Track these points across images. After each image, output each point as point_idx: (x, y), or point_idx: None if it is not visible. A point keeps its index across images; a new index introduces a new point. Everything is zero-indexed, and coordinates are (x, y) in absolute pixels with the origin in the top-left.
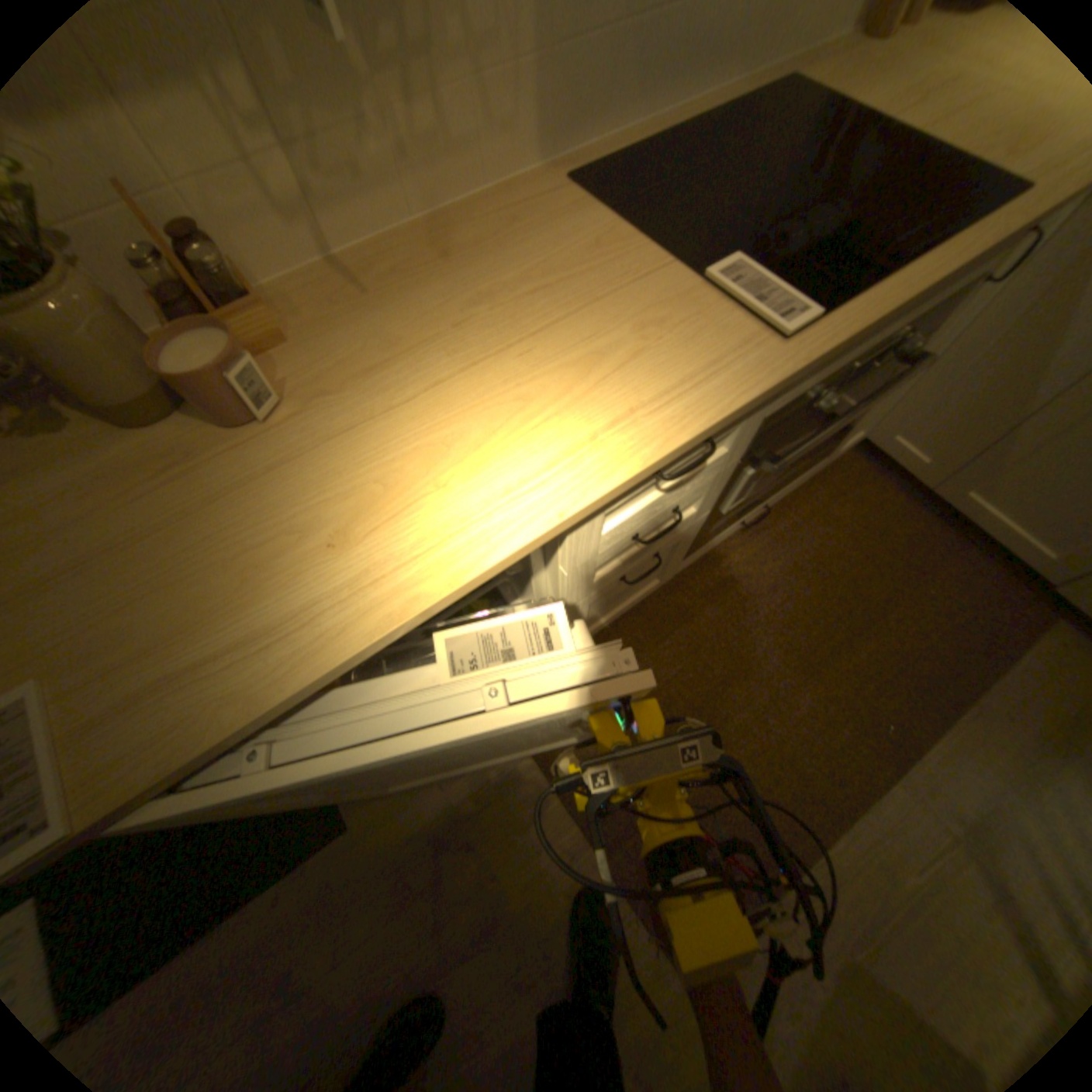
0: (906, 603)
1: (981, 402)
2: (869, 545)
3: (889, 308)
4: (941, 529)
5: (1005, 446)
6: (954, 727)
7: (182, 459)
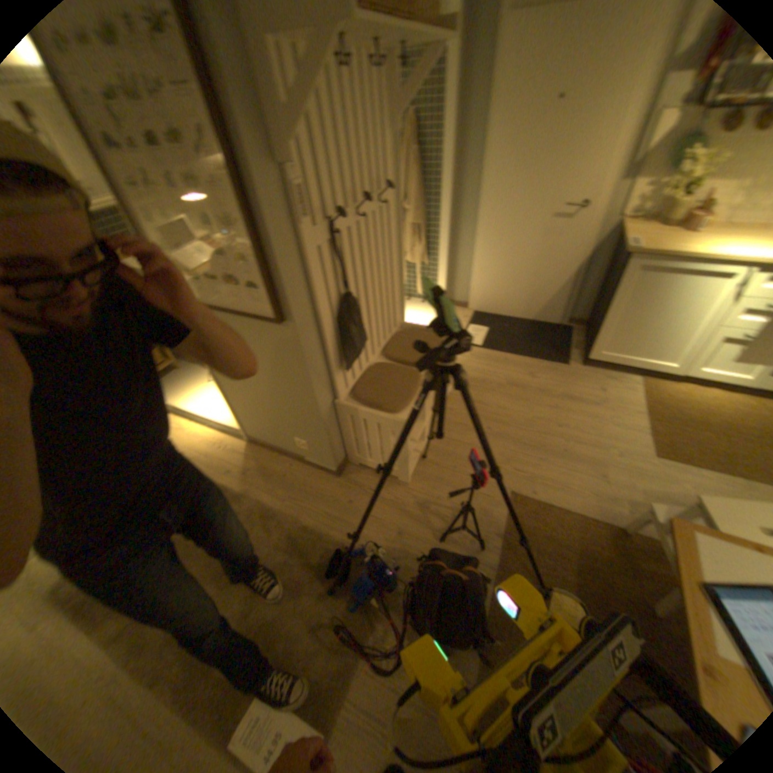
0: None
1: None
2: None
3: None
4: None
5: None
6: None
7: (675, 231)
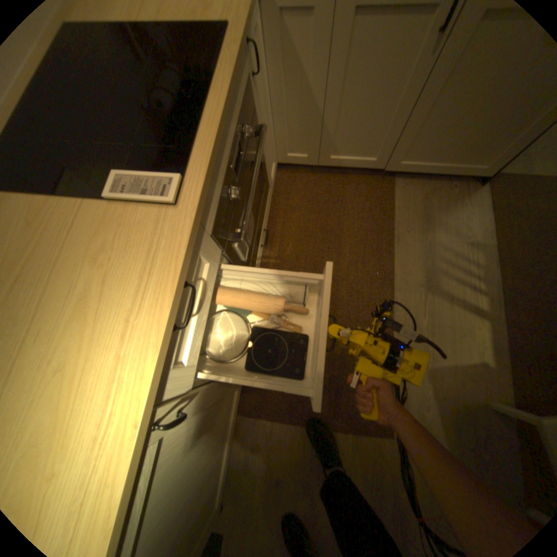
0: (344, 220)
1: (302, 121)
2: (314, 207)
3: (211, 146)
4: (333, 178)
5: (325, 132)
6: (394, 253)
7: None
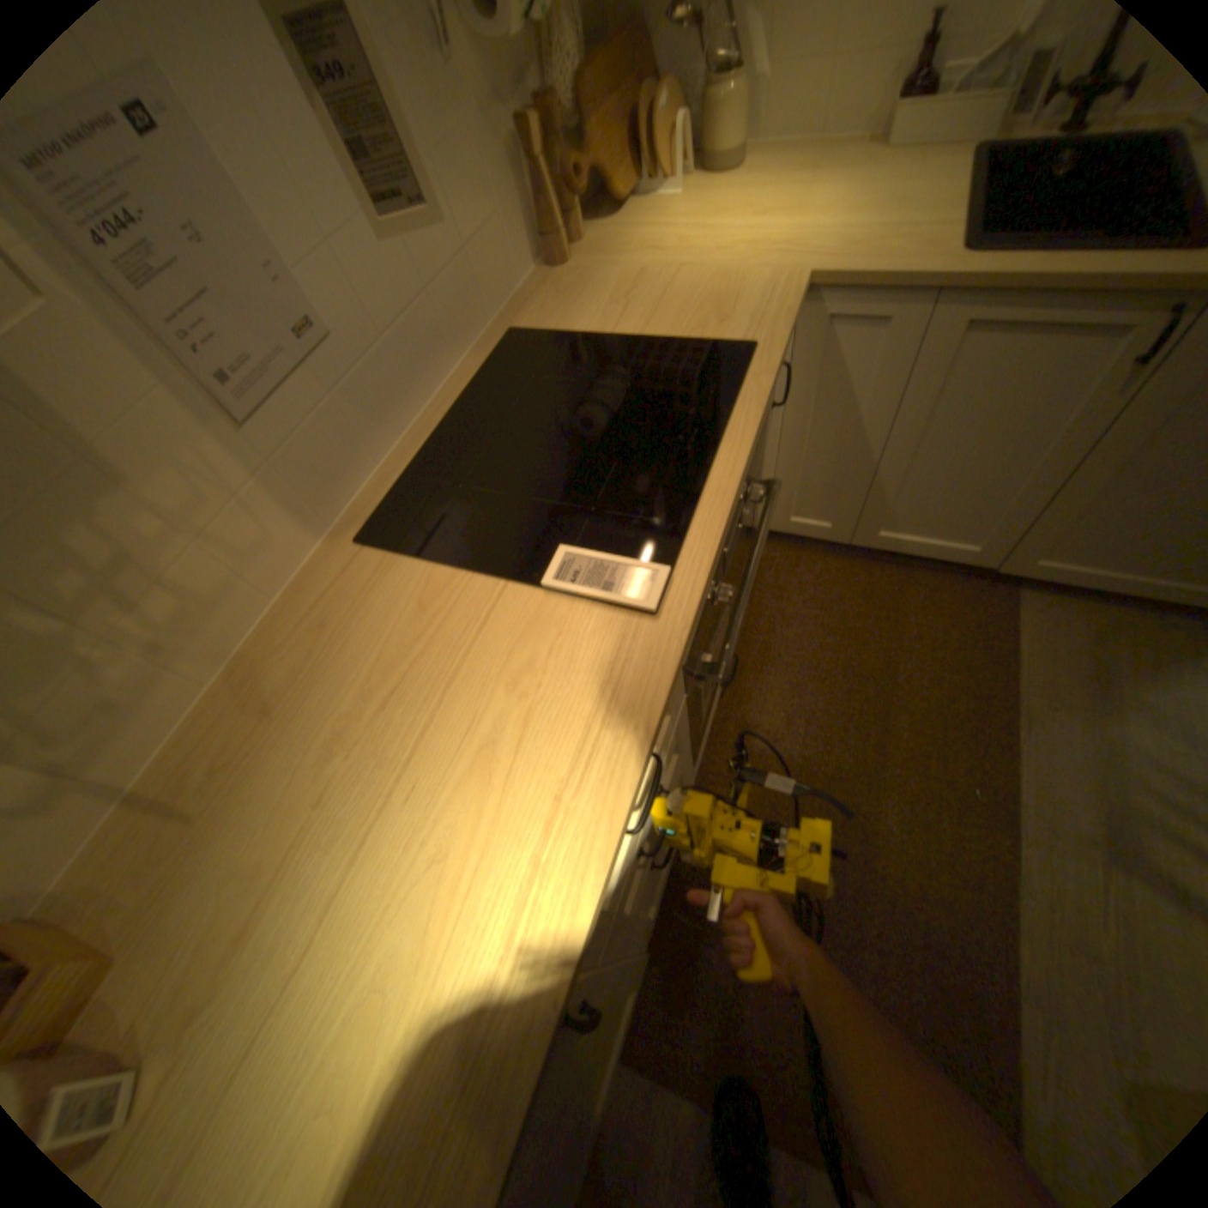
0: (900, 659)
1: (834, 468)
2: (835, 624)
3: (720, 527)
4: (878, 570)
5: (876, 491)
6: (1019, 753)
7: None
